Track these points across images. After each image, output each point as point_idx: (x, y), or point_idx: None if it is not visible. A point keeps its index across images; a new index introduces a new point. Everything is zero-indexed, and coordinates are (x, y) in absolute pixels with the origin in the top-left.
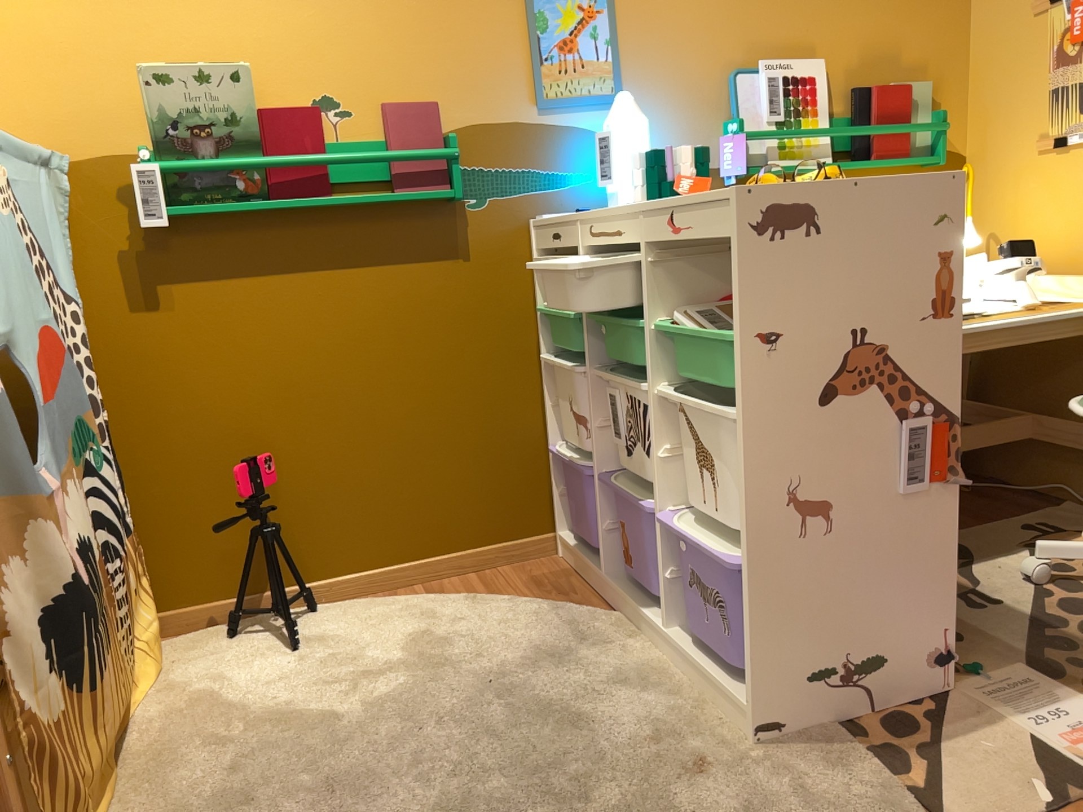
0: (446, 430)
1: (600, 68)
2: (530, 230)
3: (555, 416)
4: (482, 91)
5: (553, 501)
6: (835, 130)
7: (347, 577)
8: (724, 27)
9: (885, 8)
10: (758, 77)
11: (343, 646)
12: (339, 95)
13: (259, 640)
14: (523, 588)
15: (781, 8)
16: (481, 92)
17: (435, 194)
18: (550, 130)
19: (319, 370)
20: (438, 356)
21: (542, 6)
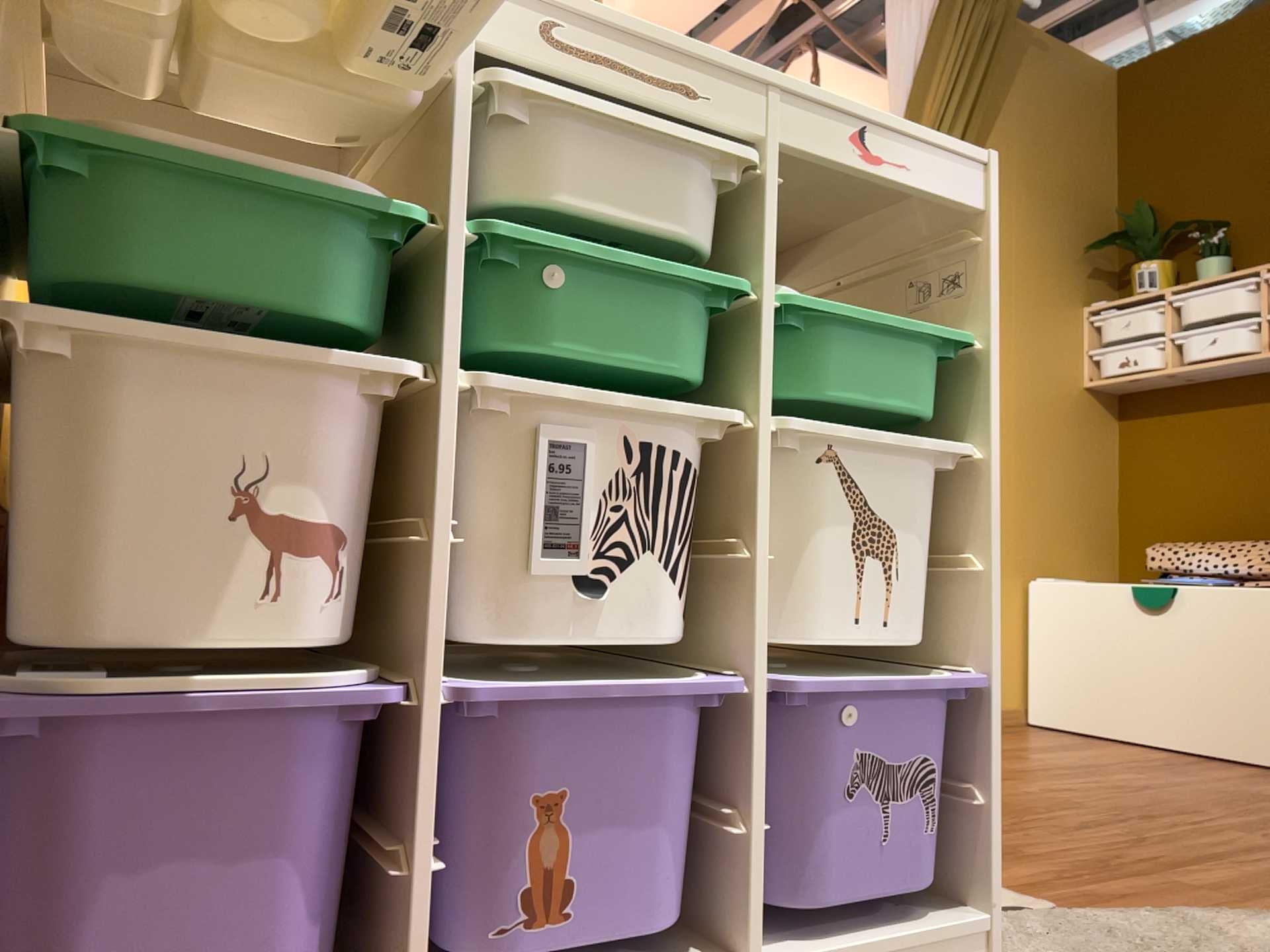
0: None
1: None
2: None
3: None
4: None
5: None
6: None
7: None
8: None
9: None
10: None
11: None
12: None
13: None
14: None
15: None
16: None
17: None
18: None
19: None
20: None
21: None
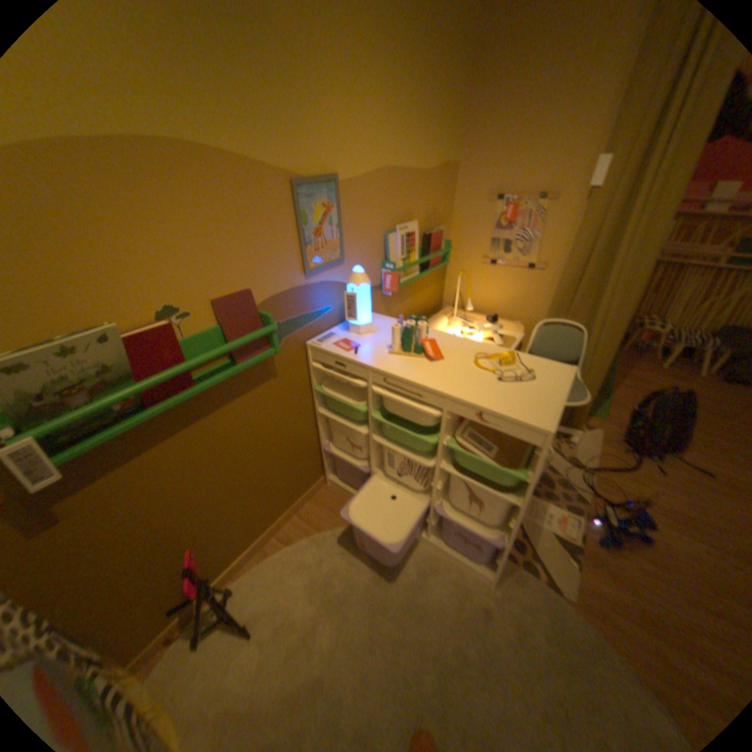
0: (275, 467)
1: (335, 244)
2: (306, 349)
3: (324, 433)
4: (274, 274)
5: (322, 465)
6: (418, 256)
7: (237, 562)
8: (384, 208)
9: (435, 189)
10: (396, 234)
11: (274, 619)
12: (178, 303)
13: (216, 641)
14: (328, 518)
15: (404, 193)
16: (274, 275)
17: (265, 357)
18: (312, 288)
19: (201, 483)
20: (267, 435)
21: (304, 207)
